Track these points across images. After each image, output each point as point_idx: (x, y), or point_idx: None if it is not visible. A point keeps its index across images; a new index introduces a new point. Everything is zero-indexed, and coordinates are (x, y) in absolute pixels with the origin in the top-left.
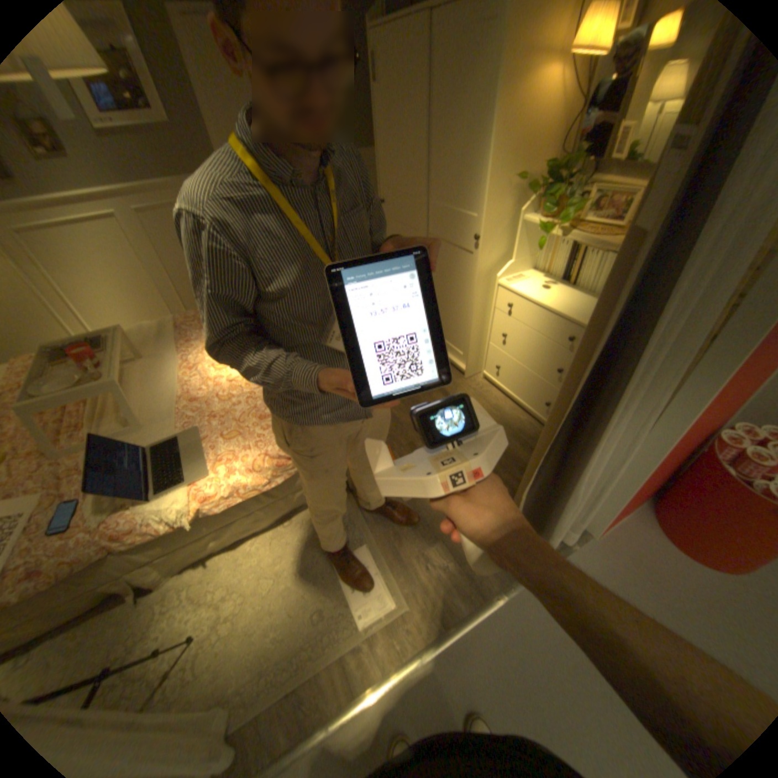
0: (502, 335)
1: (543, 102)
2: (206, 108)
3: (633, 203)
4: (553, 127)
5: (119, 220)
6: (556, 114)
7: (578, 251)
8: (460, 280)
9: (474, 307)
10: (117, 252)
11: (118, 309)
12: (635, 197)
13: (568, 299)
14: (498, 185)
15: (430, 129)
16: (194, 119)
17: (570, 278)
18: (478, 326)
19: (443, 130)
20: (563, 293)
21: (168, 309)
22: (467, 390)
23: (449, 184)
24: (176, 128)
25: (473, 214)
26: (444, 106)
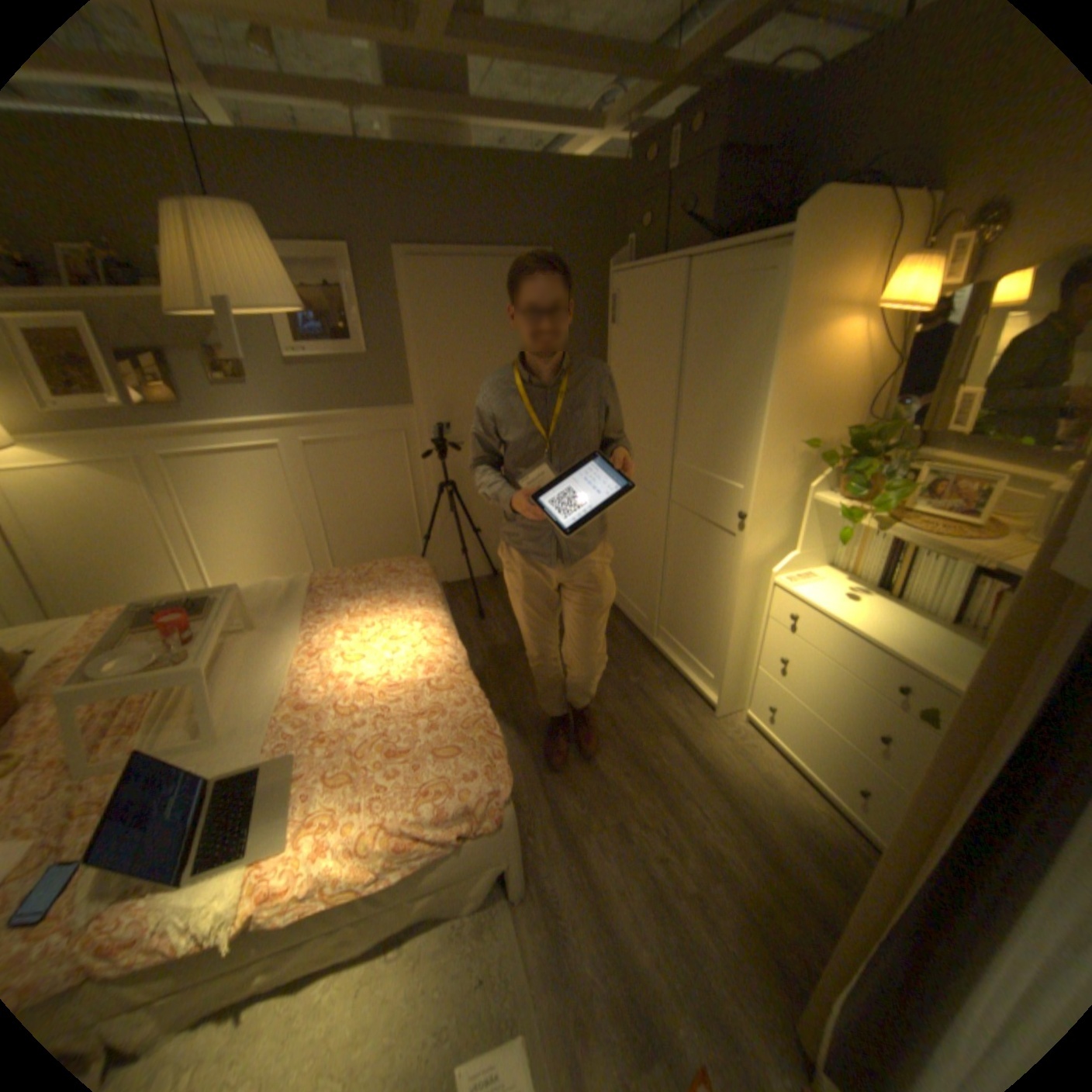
0: (781, 661)
1: (840, 358)
2: (412, 341)
3: (993, 495)
4: (855, 387)
5: (282, 451)
6: (859, 372)
7: (904, 551)
8: (715, 568)
9: (735, 611)
10: (269, 487)
11: (250, 554)
12: (994, 486)
13: (892, 623)
14: (775, 453)
15: (682, 378)
16: (396, 352)
17: (892, 587)
18: (741, 639)
19: (699, 381)
20: (882, 611)
21: (312, 560)
22: (719, 740)
23: (704, 444)
24: (374, 360)
25: (738, 484)
26: (701, 354)
